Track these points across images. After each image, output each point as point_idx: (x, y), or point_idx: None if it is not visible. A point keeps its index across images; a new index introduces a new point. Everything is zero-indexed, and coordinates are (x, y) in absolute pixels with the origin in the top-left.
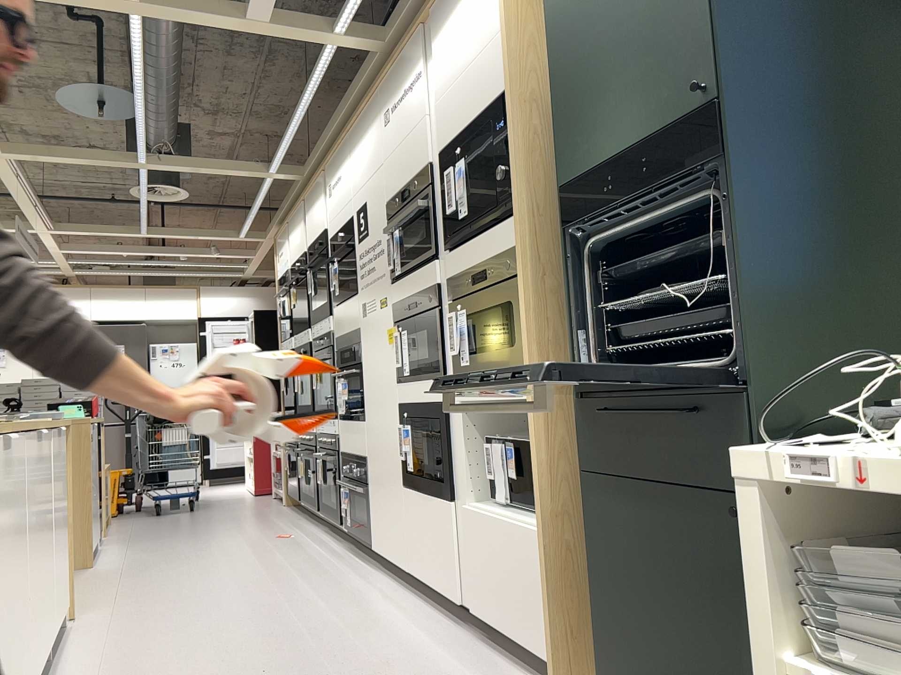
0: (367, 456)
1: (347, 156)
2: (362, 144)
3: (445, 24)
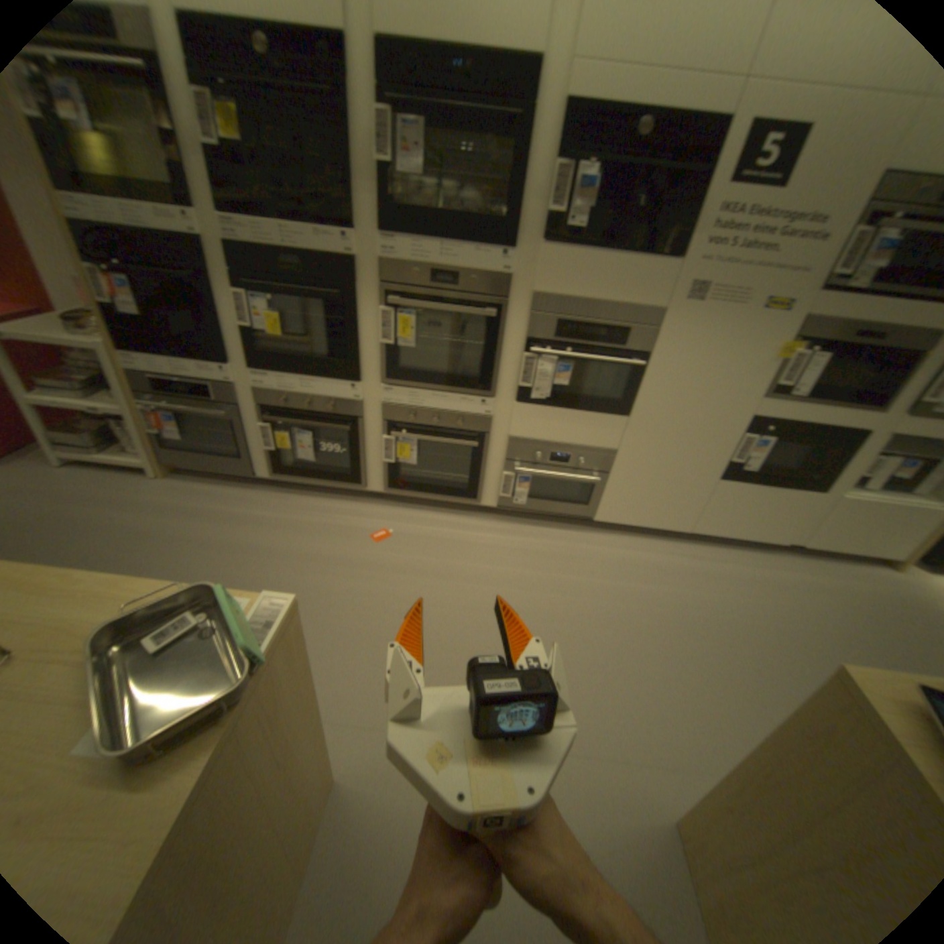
0: (620, 449)
1: None
2: None
3: None
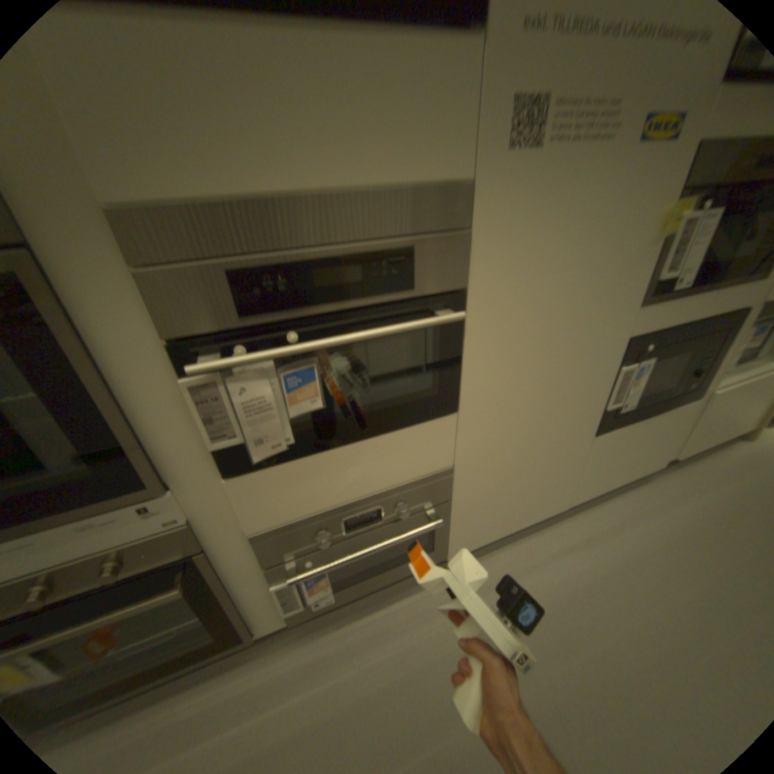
0: (457, 463)
1: None
2: None
3: None
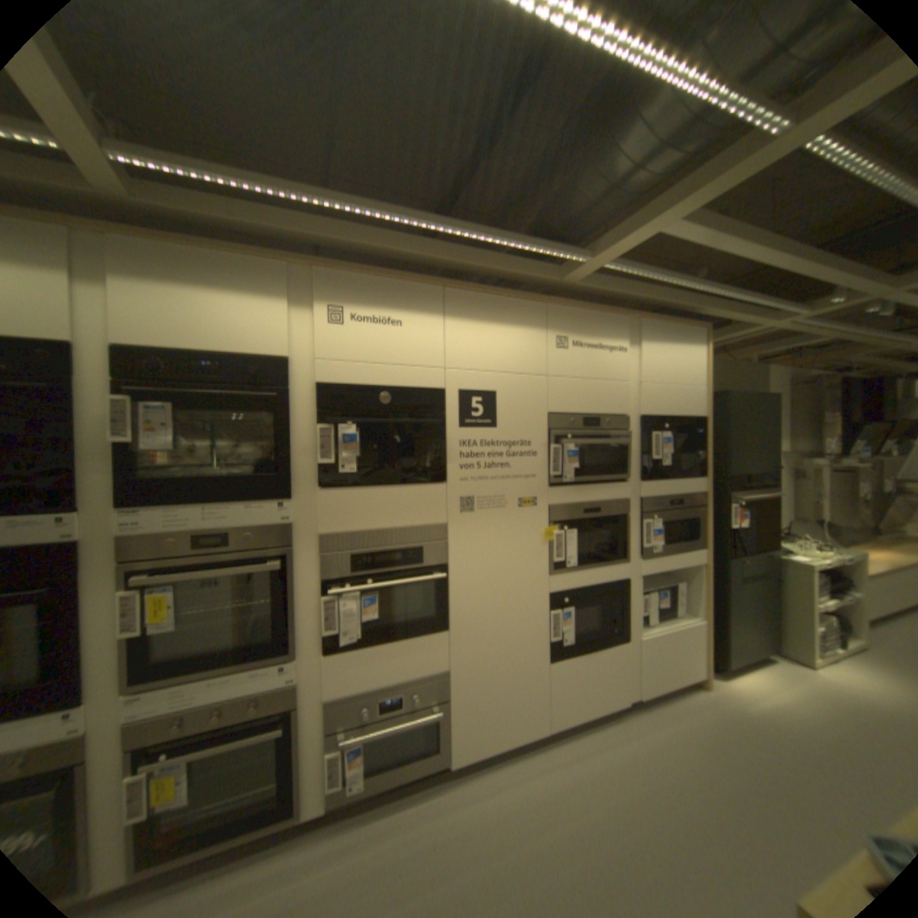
0: (451, 669)
1: (435, 313)
2: (493, 331)
3: (657, 342)
